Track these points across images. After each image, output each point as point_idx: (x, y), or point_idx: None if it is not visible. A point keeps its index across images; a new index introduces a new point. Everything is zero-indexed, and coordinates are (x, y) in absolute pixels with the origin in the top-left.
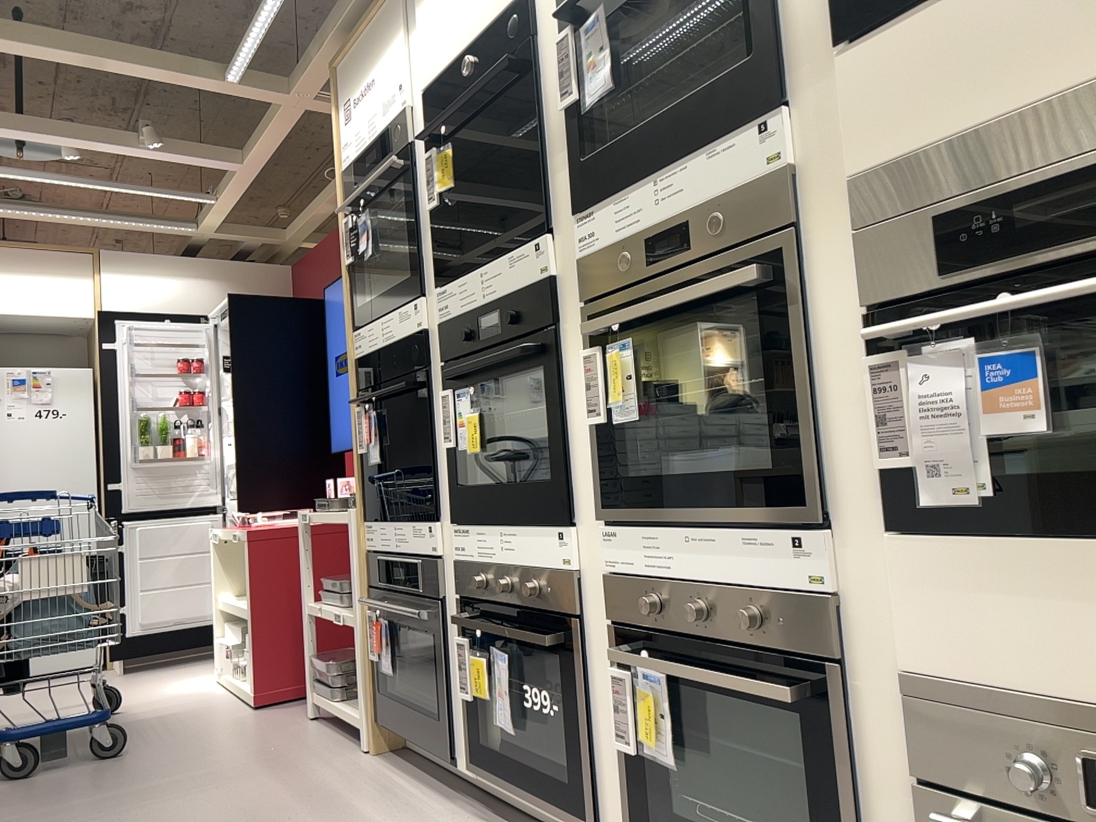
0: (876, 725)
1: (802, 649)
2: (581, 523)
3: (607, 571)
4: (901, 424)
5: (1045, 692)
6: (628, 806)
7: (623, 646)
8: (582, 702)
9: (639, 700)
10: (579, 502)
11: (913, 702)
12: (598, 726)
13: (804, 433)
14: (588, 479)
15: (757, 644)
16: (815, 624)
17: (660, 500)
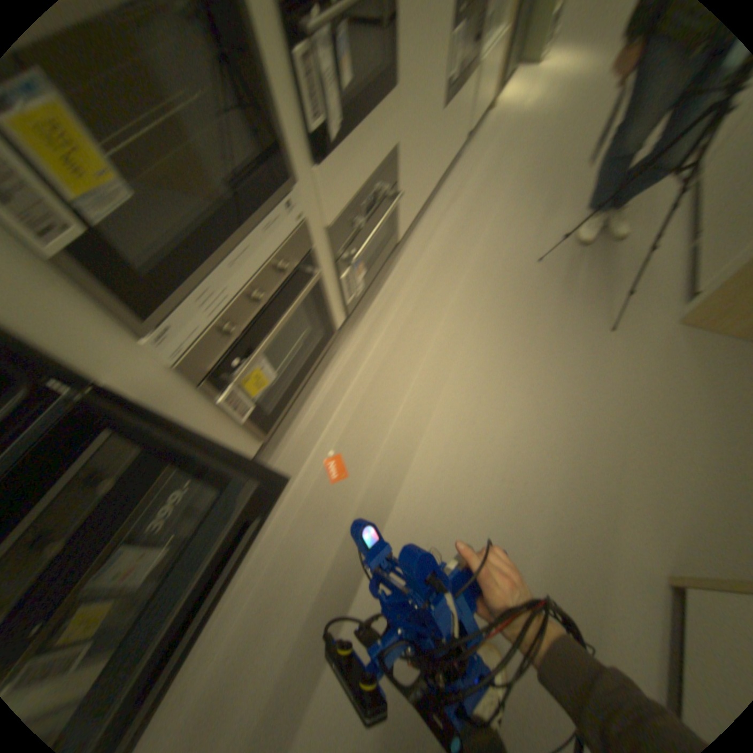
0: (320, 258)
1: (301, 256)
2: (104, 369)
3: (171, 361)
4: (317, 95)
5: (355, 193)
6: (250, 433)
7: (218, 378)
8: (204, 447)
9: (246, 382)
10: (83, 355)
11: (334, 233)
12: (215, 442)
13: (276, 126)
14: (79, 321)
15: (284, 277)
16: (305, 238)
17: (198, 255)
